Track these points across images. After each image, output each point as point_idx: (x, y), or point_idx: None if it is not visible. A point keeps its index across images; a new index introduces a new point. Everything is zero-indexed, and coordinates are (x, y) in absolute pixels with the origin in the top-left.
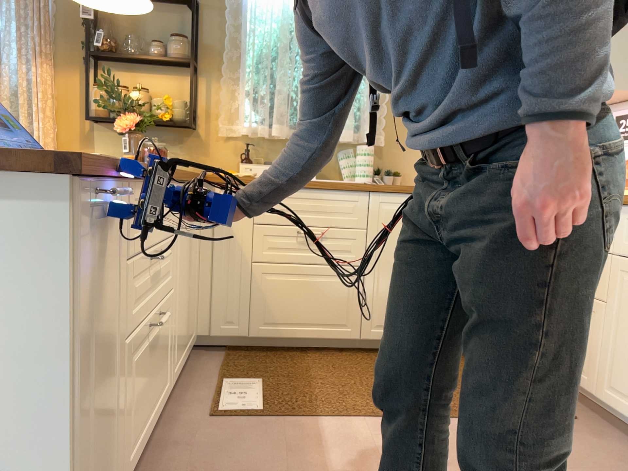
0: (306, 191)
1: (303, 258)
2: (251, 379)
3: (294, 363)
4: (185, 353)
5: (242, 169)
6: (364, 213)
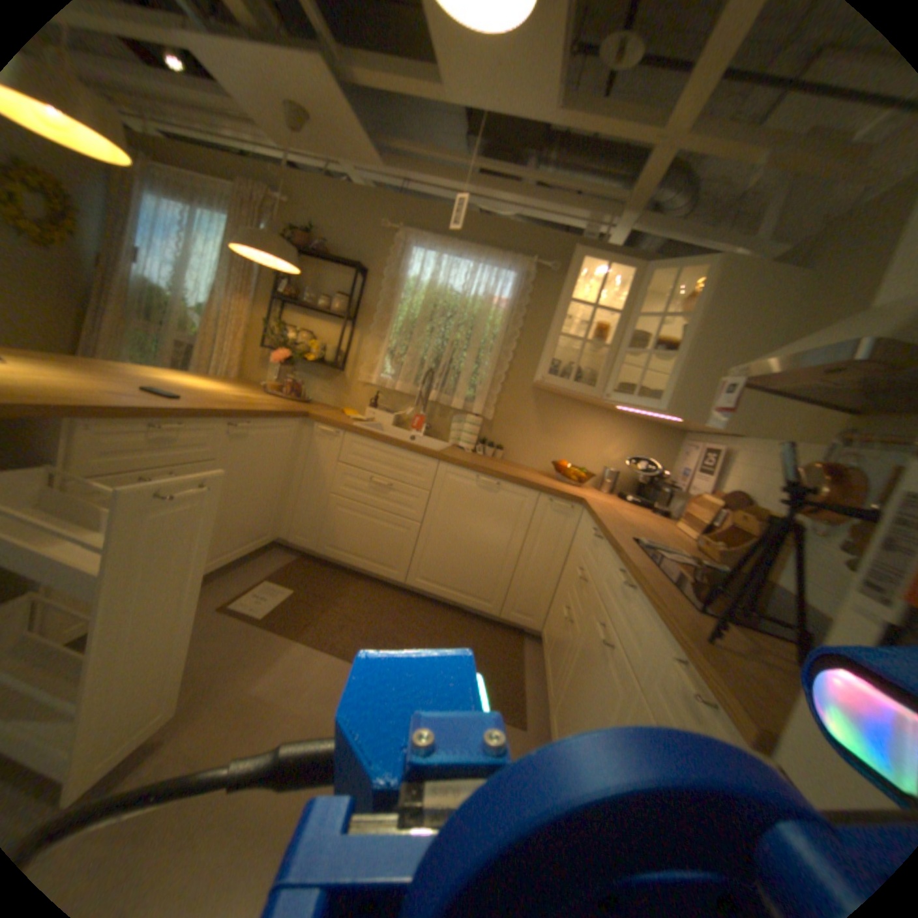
0: (385, 447)
1: (370, 502)
2: (286, 589)
3: (338, 587)
4: (241, 553)
5: (366, 414)
6: (429, 479)
